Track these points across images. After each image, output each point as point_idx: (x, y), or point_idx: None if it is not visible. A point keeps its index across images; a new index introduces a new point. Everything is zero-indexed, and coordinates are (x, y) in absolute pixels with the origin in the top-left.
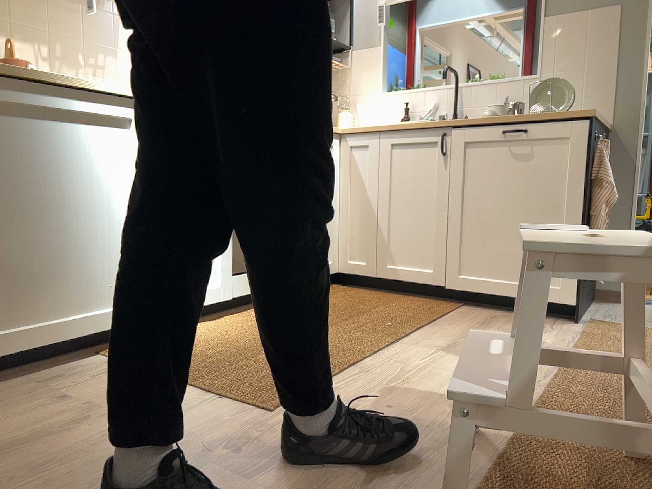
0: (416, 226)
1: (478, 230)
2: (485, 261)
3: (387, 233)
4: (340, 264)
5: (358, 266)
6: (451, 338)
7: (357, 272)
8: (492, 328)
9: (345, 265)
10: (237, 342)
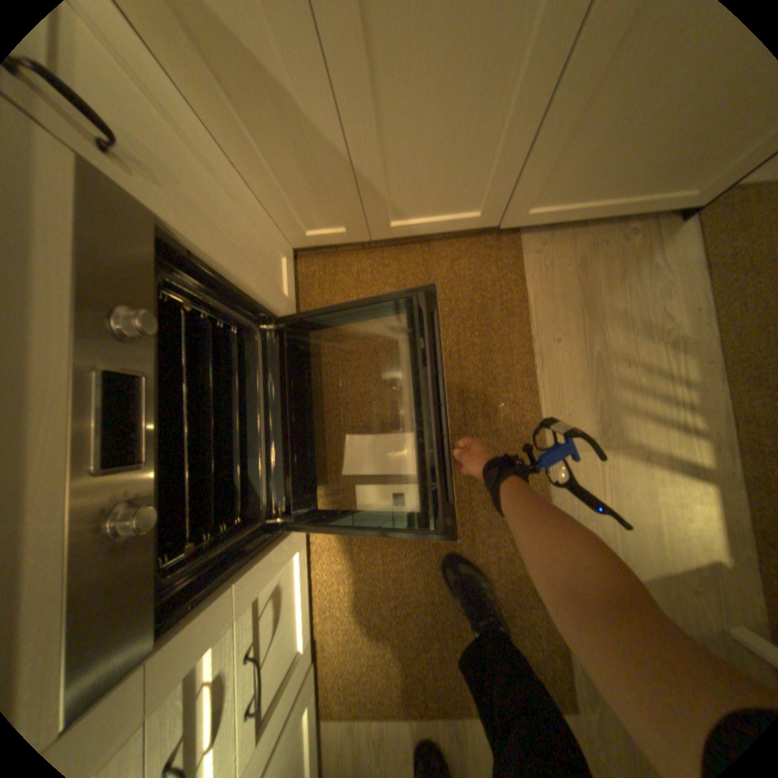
0: (448, 154)
1: (601, 137)
2: (588, 182)
3: (380, 182)
4: (288, 240)
5: (327, 236)
6: (588, 398)
7: (329, 242)
8: (610, 323)
9: (300, 239)
10: (409, 596)
